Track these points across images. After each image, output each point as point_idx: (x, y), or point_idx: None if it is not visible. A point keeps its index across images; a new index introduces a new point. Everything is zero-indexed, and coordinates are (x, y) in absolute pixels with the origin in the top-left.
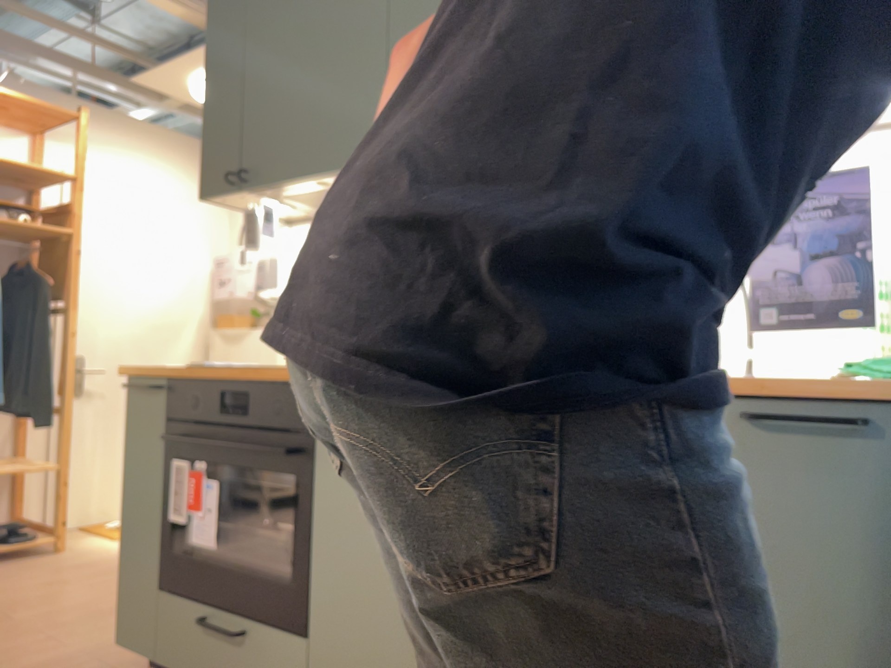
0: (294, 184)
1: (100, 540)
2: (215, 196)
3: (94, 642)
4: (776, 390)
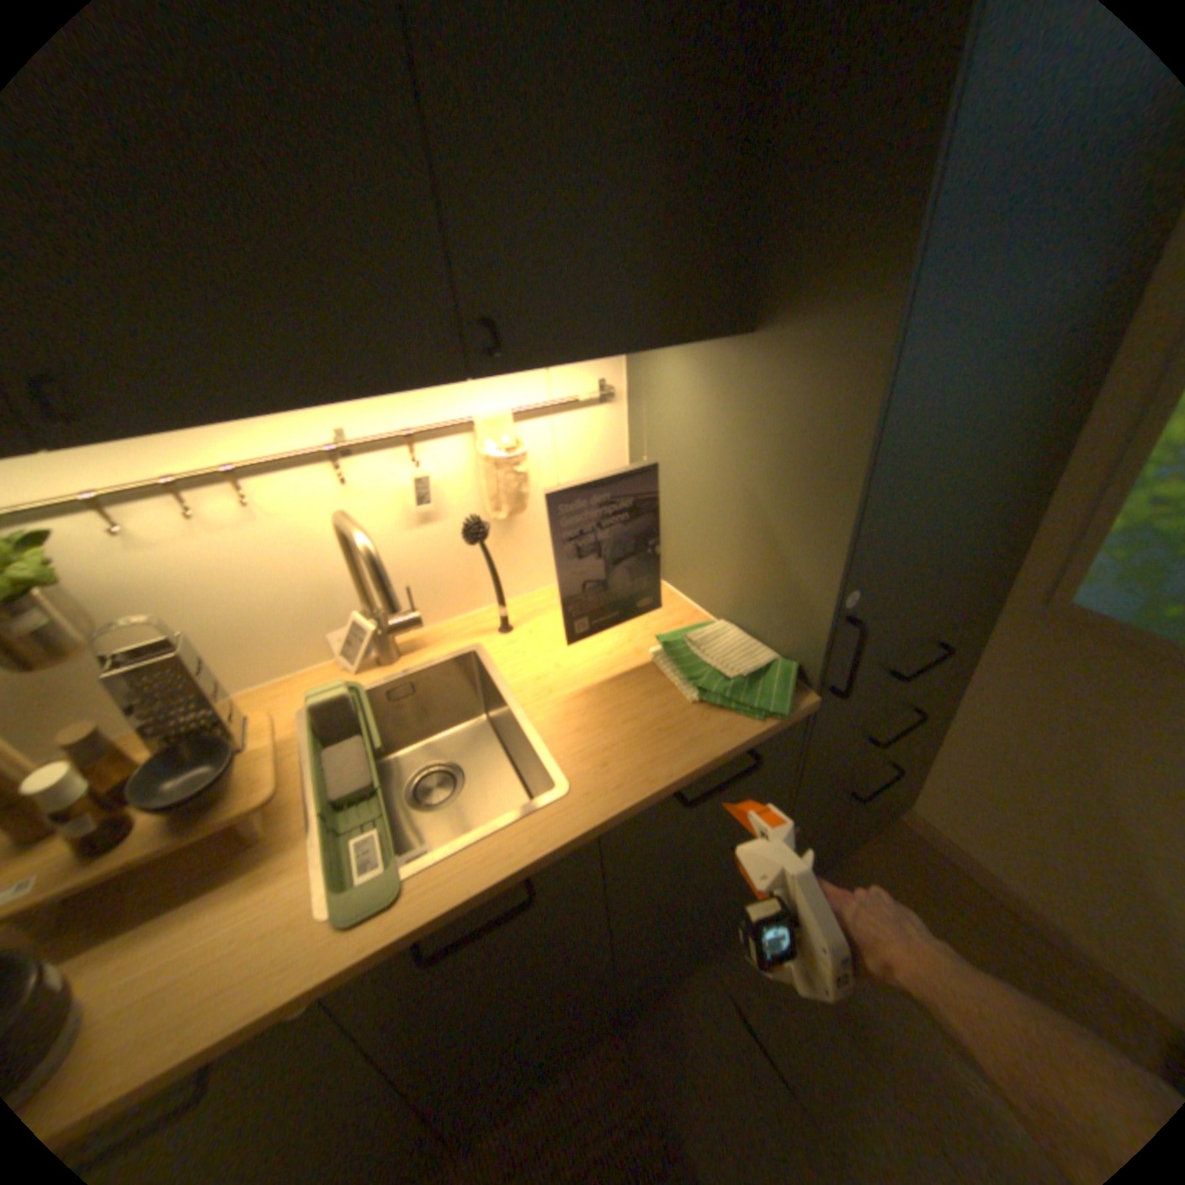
0: None
1: None
2: None
3: None
4: (702, 773)
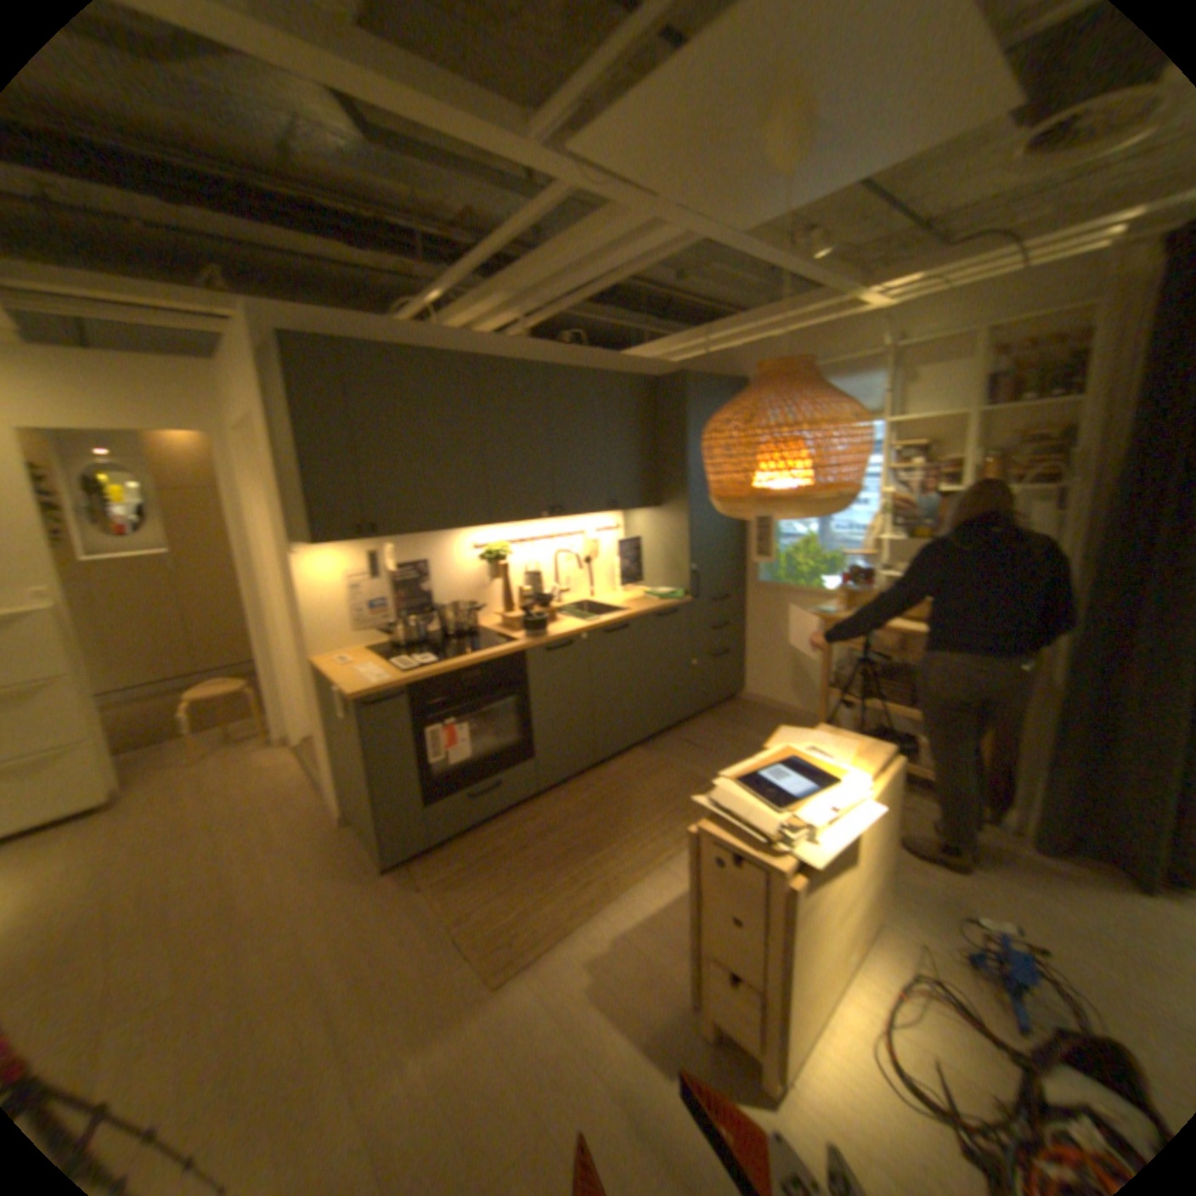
0: (410, 535)
1: None
2: (325, 543)
3: (292, 919)
4: (660, 608)
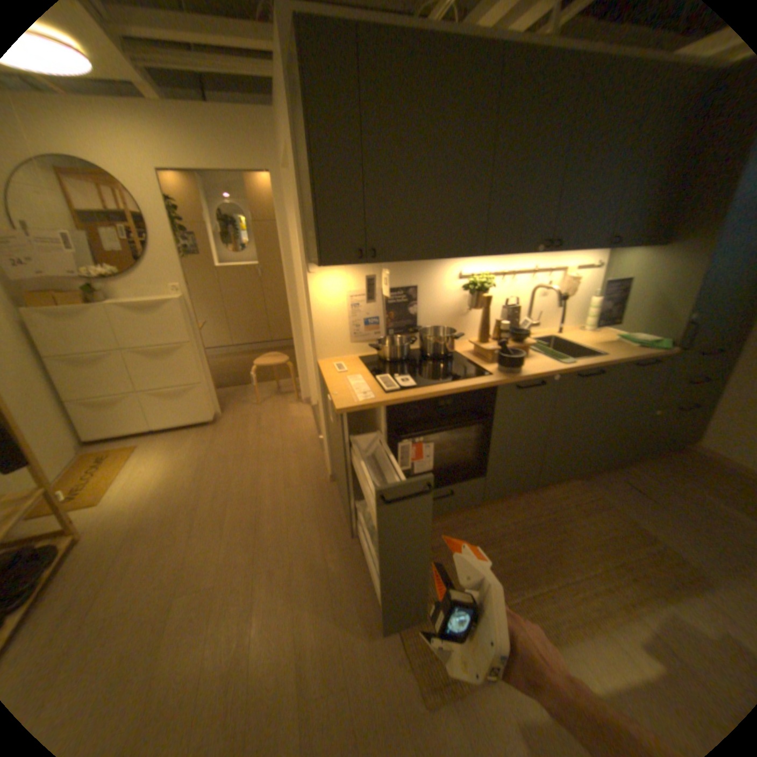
0: (408, 261)
1: (79, 512)
2: (333, 264)
3: (292, 549)
4: (645, 357)
